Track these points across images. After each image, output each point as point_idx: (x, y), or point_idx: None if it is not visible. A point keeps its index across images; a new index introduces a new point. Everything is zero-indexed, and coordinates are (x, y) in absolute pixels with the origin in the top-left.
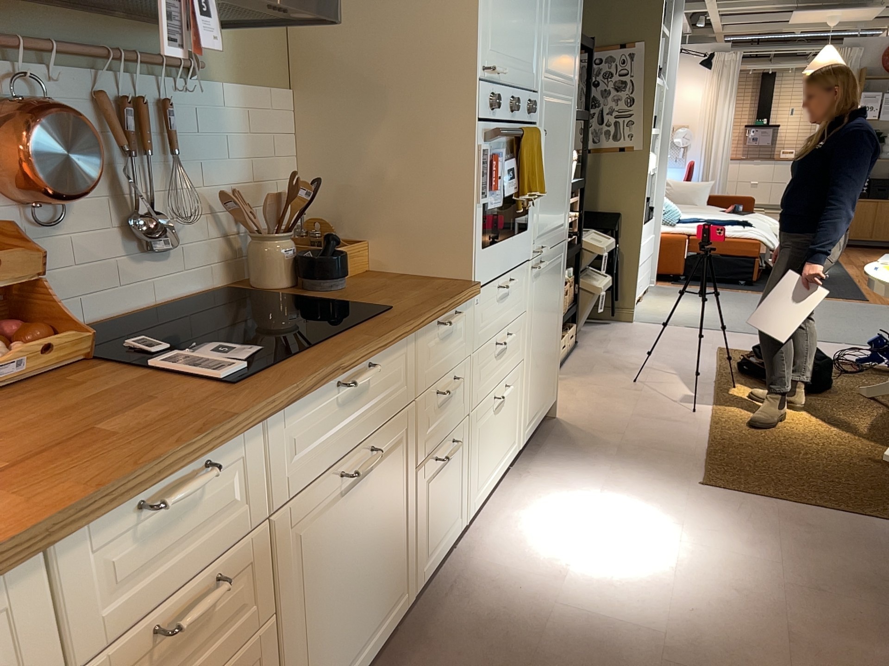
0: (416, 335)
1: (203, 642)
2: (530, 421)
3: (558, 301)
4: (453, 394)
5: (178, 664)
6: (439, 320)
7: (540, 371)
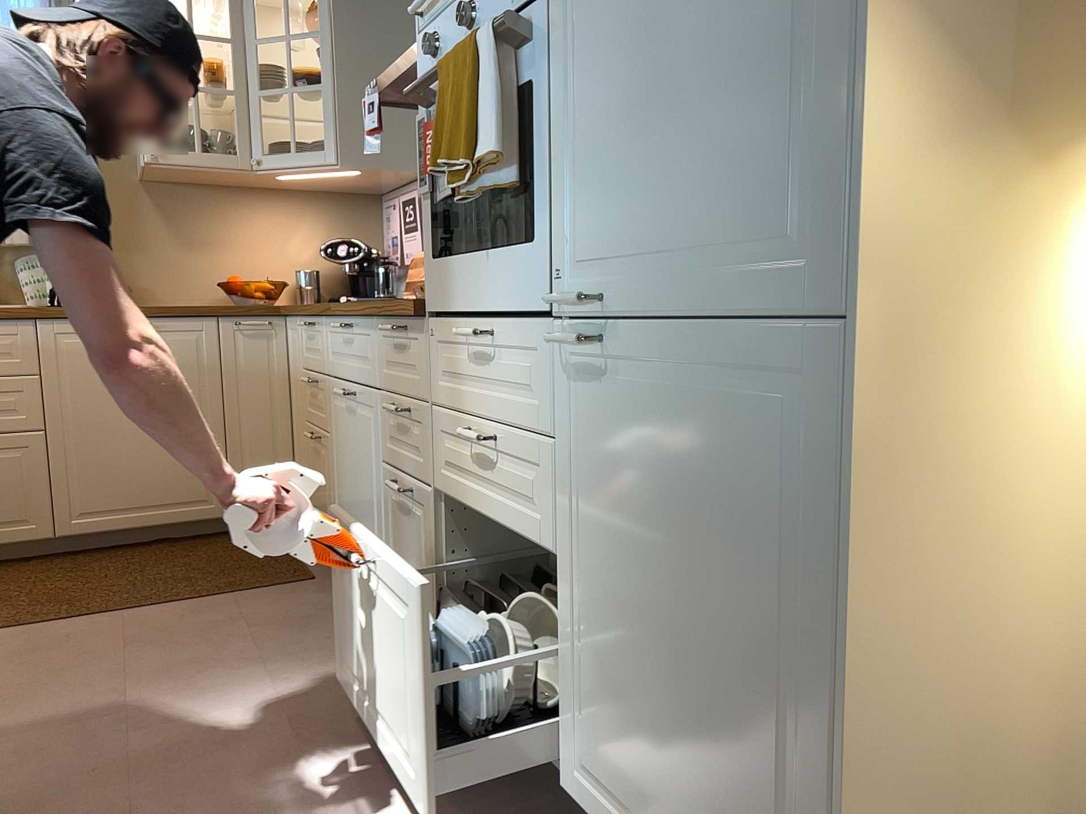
0: (375, 325)
1: (317, 406)
2: (605, 789)
3: (778, 573)
4: (412, 430)
5: (314, 404)
6: (393, 326)
7: (640, 693)
